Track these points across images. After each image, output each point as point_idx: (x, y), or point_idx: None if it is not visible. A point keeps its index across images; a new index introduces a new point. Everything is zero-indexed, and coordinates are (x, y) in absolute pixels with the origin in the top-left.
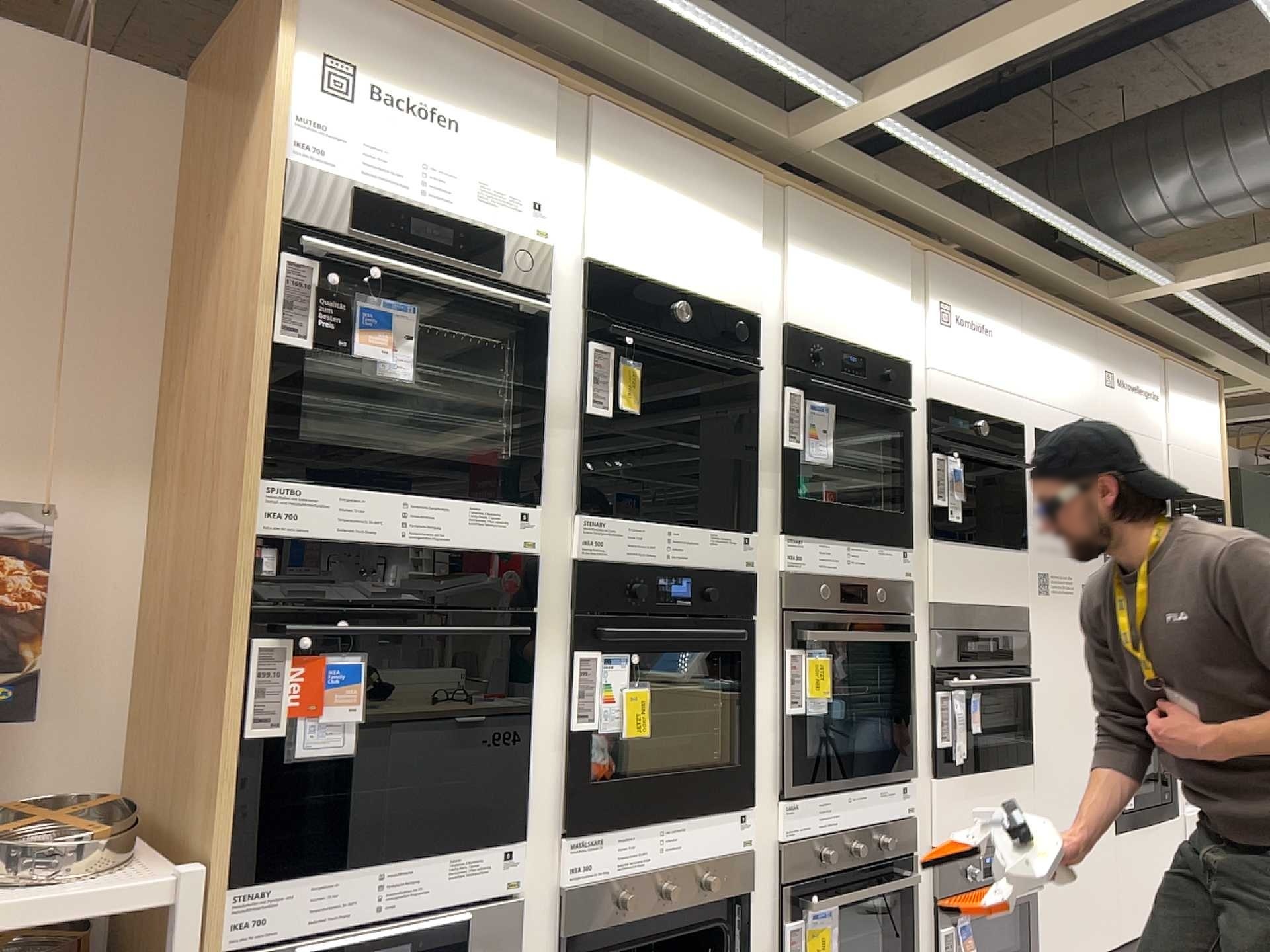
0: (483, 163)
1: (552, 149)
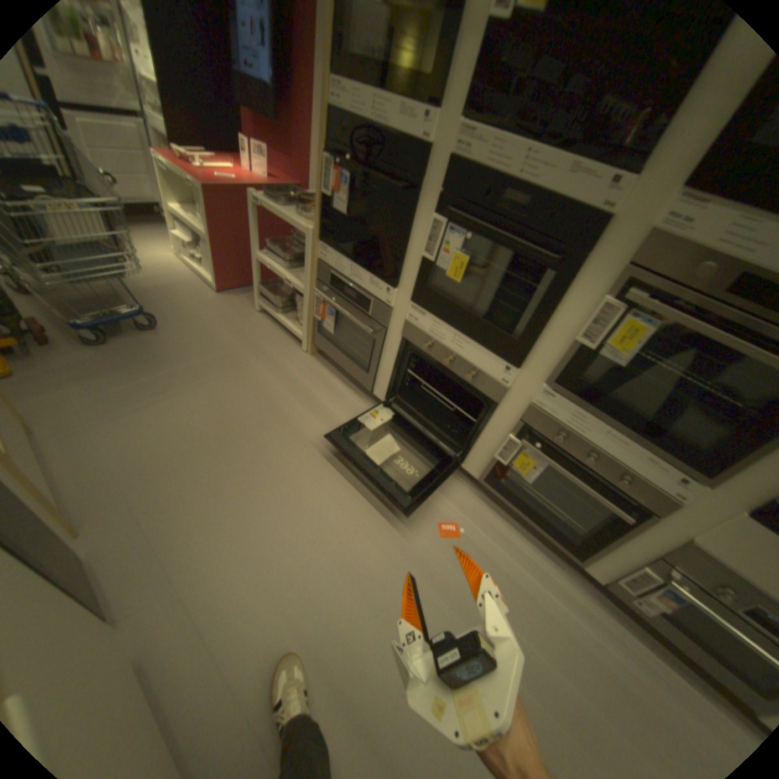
0: None
1: None
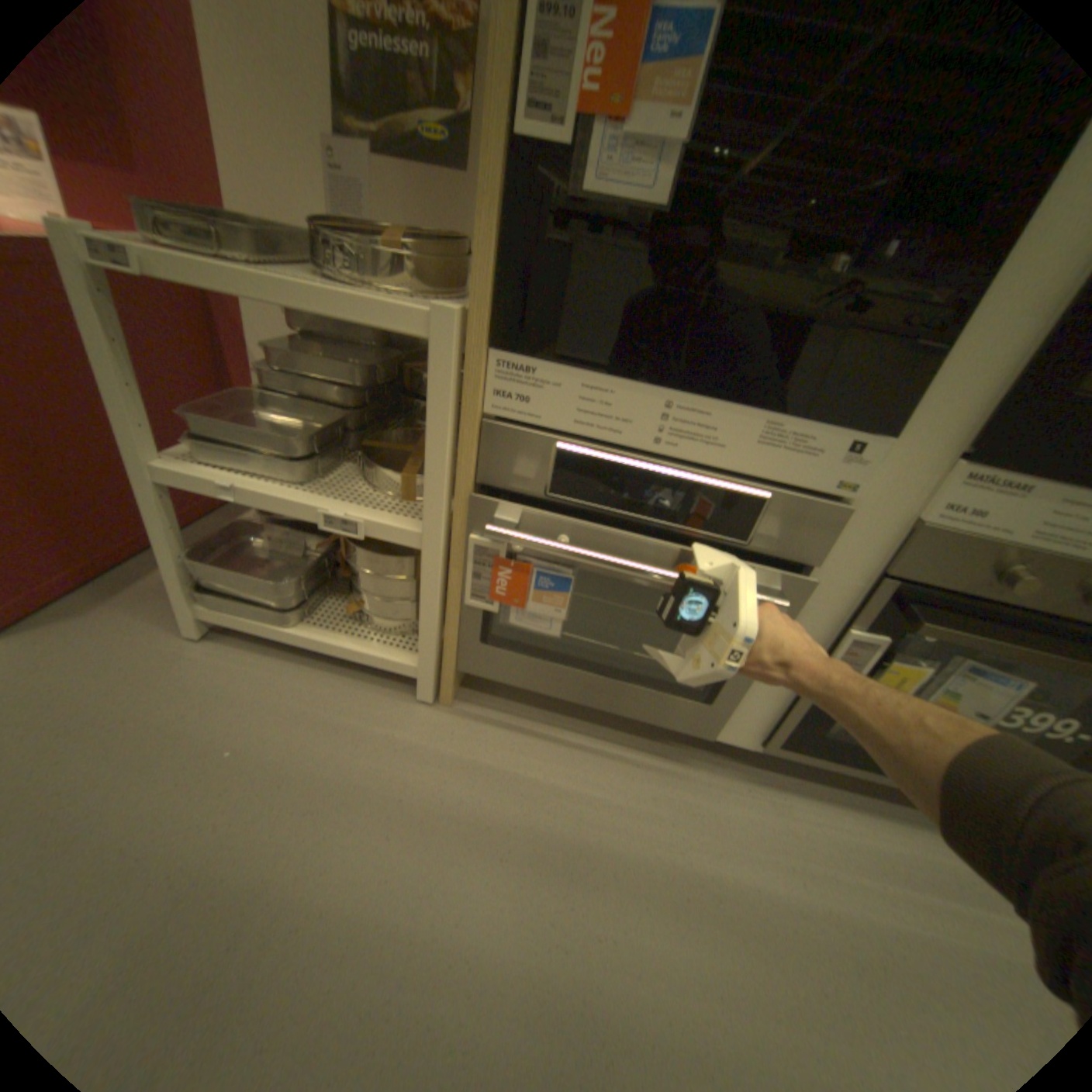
0: None
1: None
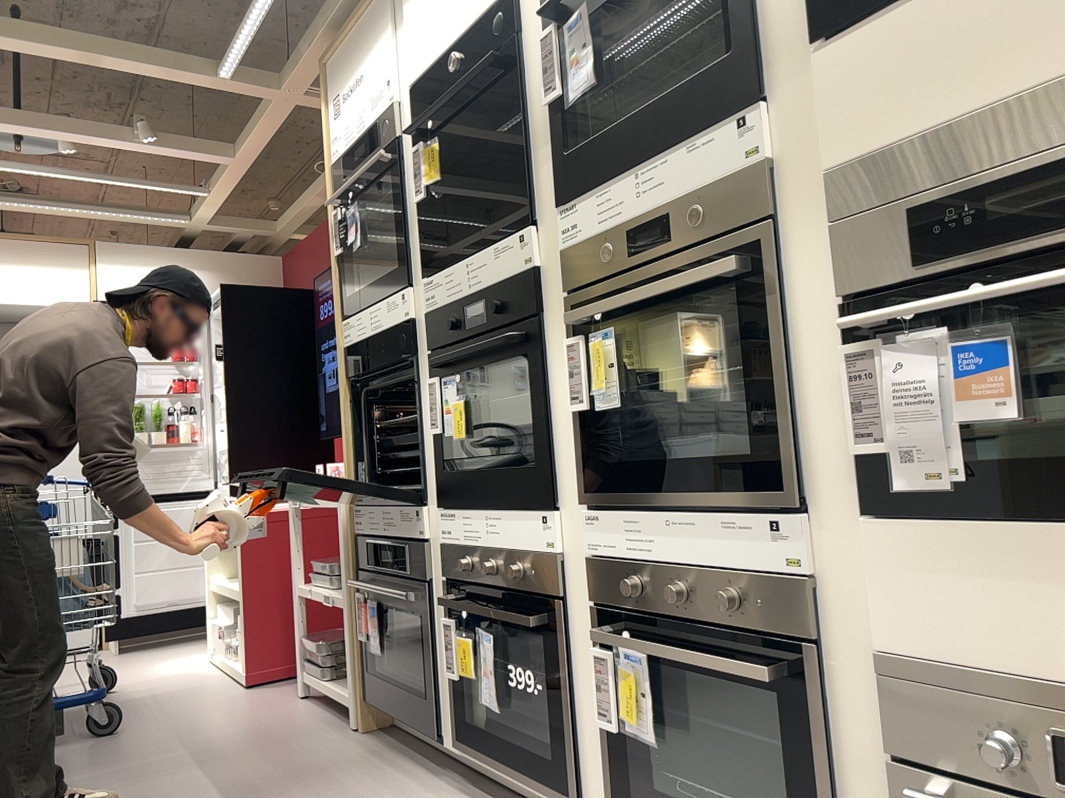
0: (366, 83)
1: (385, 29)
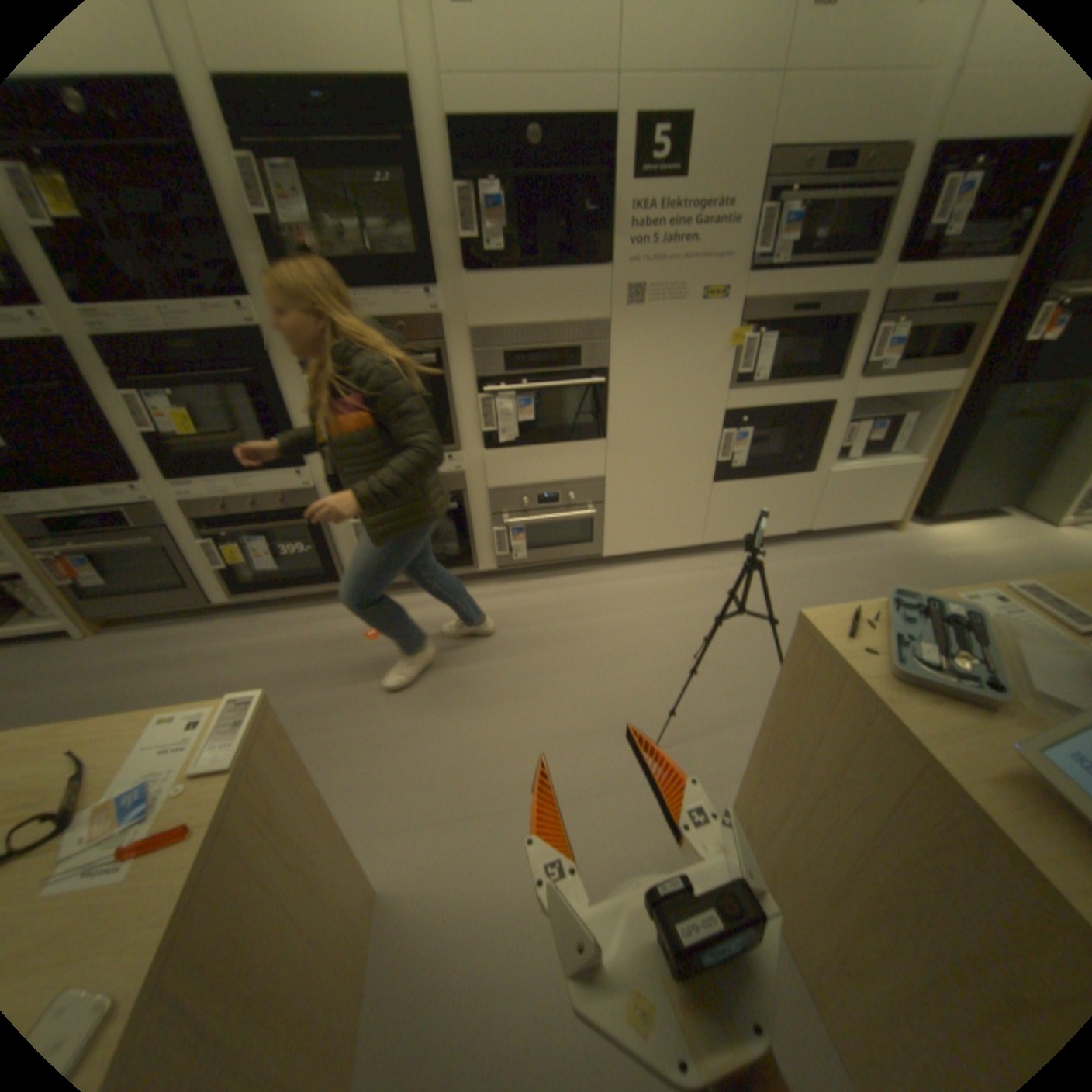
0: None
1: None
